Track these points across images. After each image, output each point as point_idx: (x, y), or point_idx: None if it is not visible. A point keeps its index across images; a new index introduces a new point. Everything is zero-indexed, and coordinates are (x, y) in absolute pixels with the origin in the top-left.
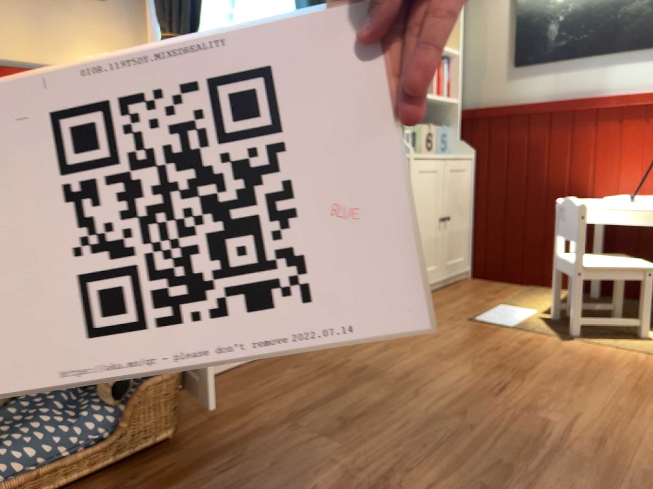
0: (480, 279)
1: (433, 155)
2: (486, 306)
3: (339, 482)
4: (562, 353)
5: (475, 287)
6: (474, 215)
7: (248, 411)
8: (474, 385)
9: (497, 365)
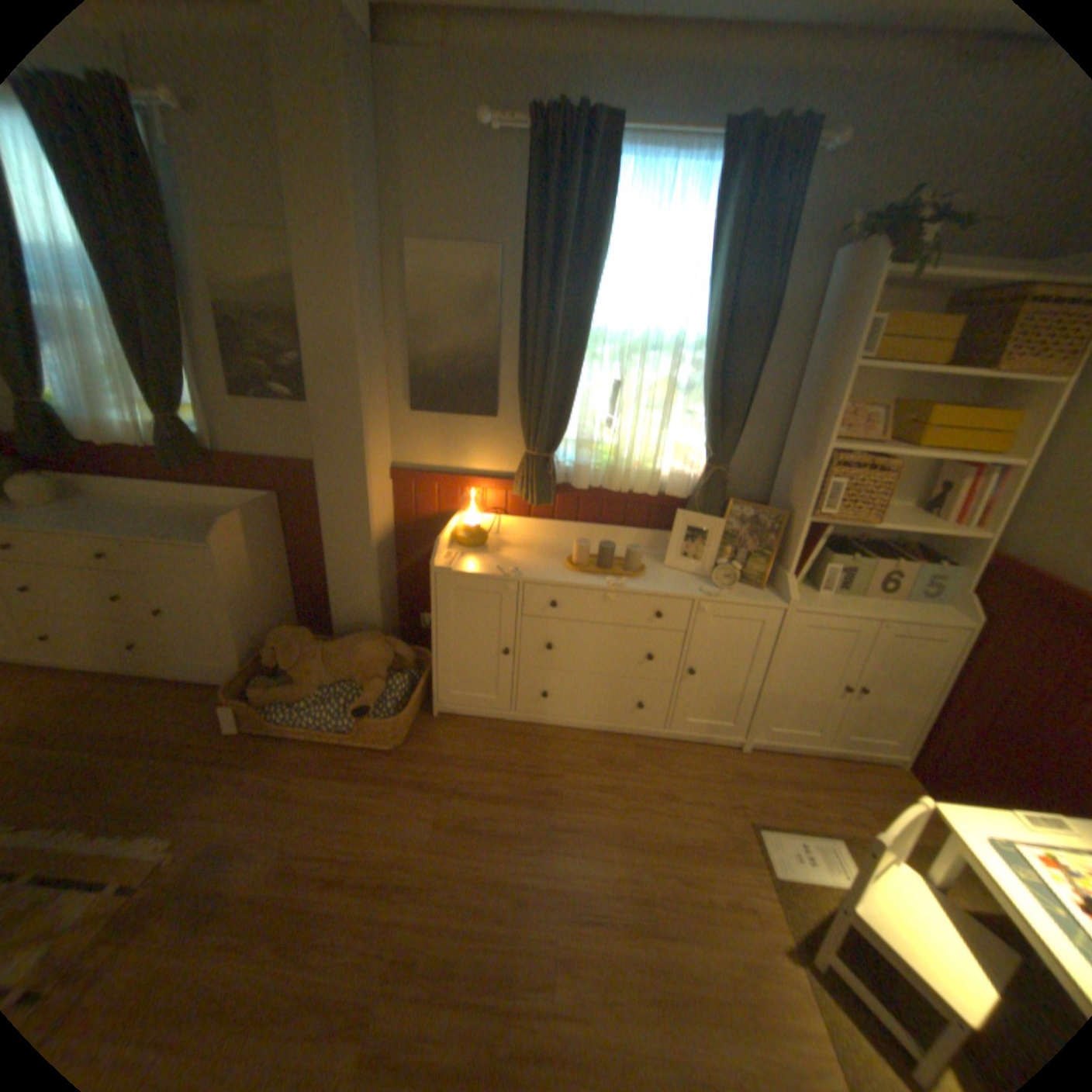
0: (919, 786)
1: (875, 608)
2: (820, 830)
3: (385, 864)
4: (743, 965)
5: (880, 793)
6: (948, 706)
7: (444, 766)
8: (584, 896)
9: (648, 901)
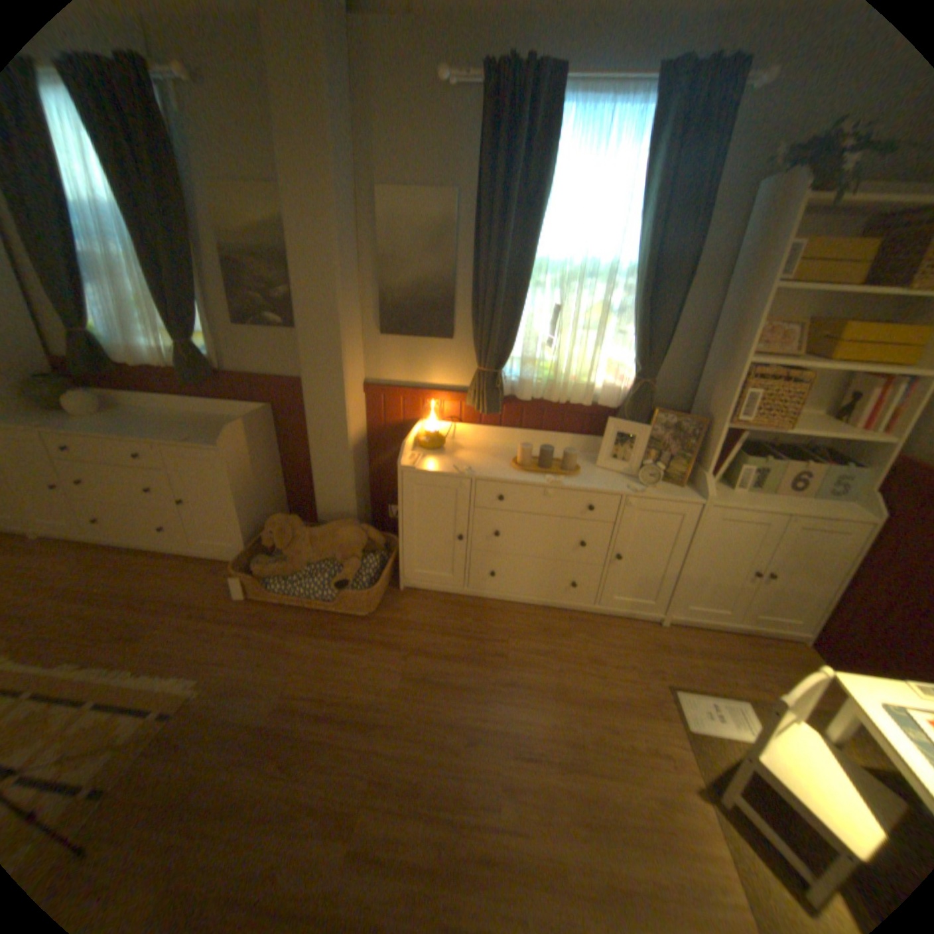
0: (820, 660)
1: (785, 504)
2: (729, 693)
3: (363, 705)
4: (660, 800)
5: (784, 664)
6: (850, 591)
7: (409, 630)
8: (526, 738)
9: (579, 745)
